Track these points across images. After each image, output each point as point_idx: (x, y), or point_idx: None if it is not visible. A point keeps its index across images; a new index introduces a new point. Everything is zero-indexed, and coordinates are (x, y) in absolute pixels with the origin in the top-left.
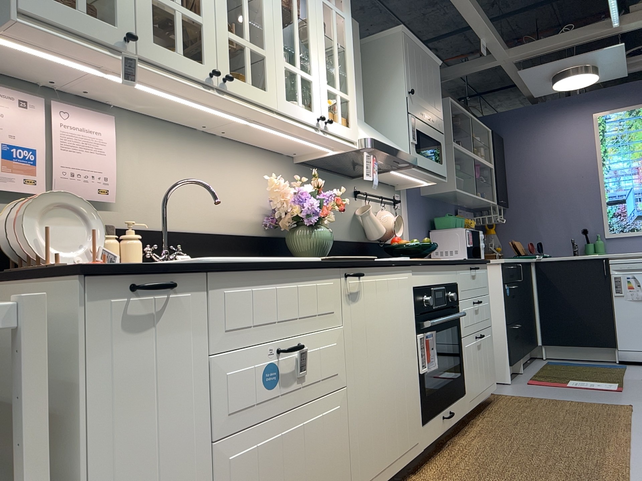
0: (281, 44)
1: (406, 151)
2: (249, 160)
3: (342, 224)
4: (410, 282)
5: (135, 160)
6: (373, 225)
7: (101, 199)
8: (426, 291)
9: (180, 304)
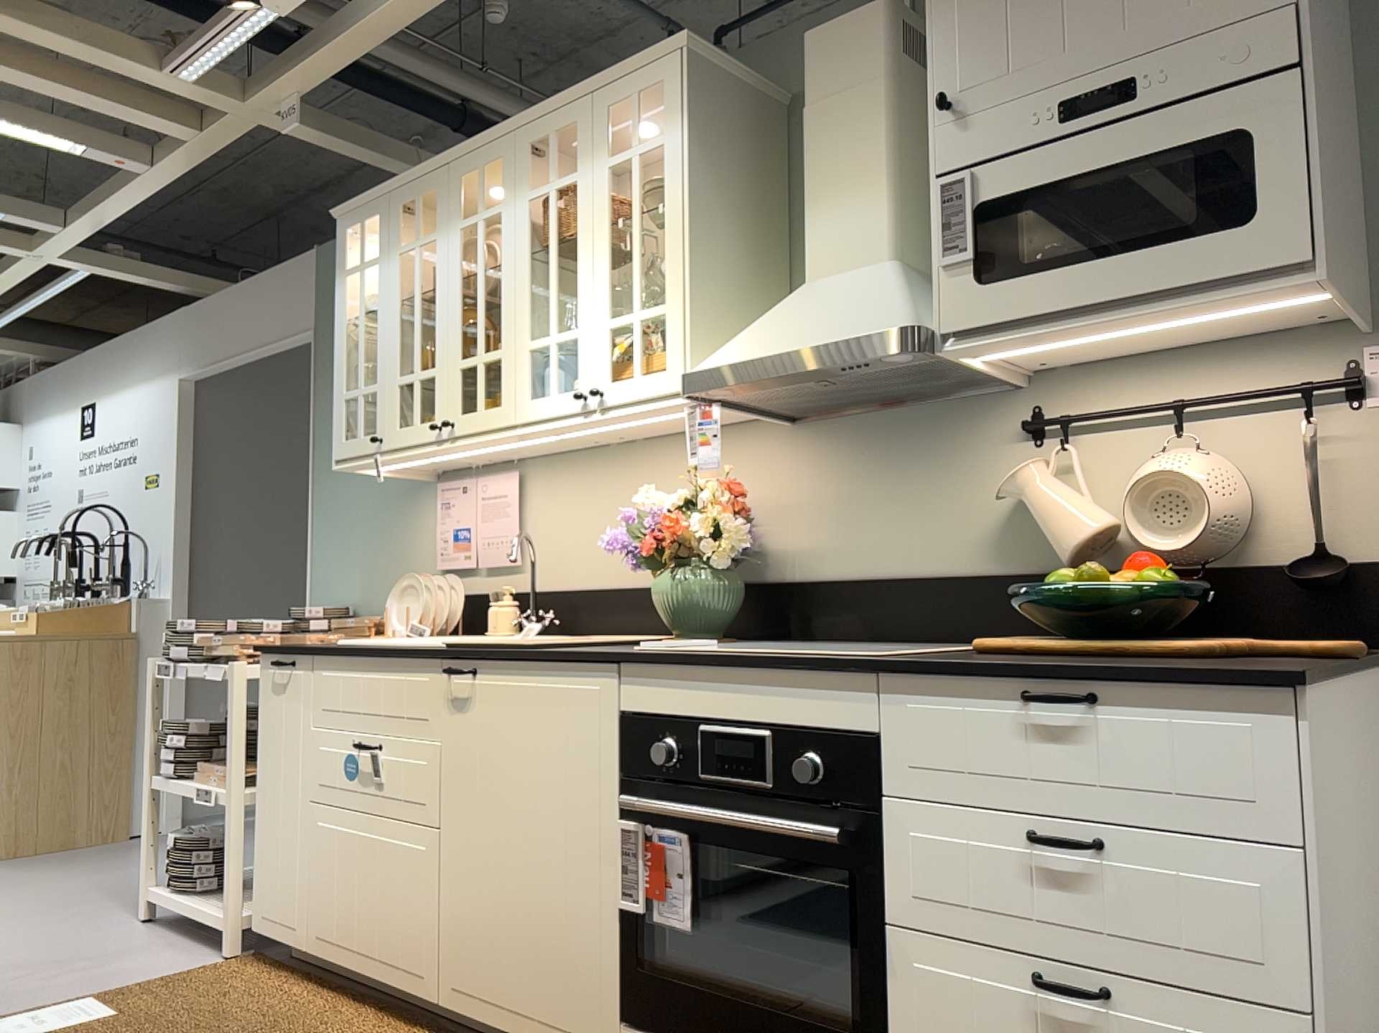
0: (524, 317)
1: (878, 321)
2: (687, 456)
3: (952, 529)
4: (604, 698)
5: (543, 509)
6: (1043, 520)
7: (509, 563)
8: (672, 728)
9: (298, 679)
